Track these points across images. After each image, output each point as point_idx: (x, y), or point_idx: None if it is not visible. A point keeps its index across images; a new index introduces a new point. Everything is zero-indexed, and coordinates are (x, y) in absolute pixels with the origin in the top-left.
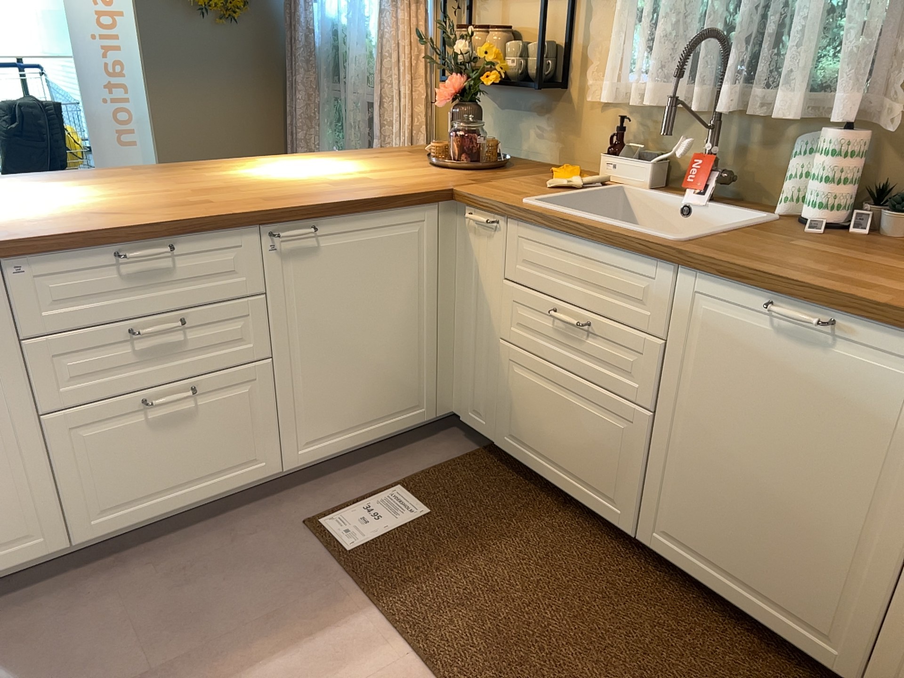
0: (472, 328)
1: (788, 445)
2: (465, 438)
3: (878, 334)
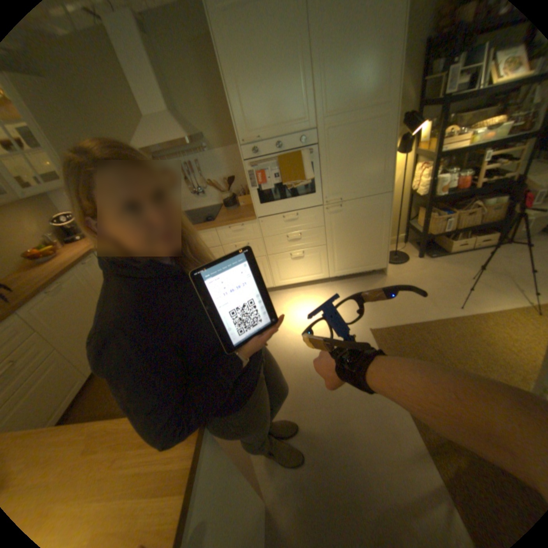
0: None
1: (77, 312)
2: None
3: (63, 278)
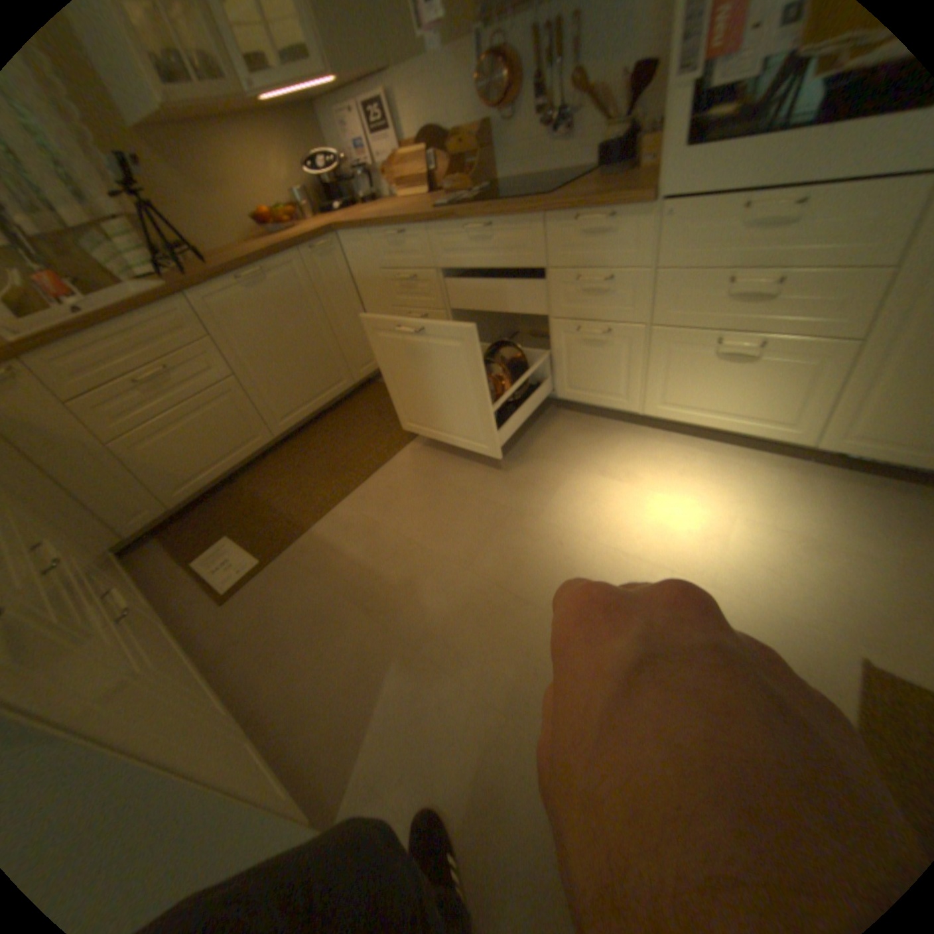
0: (66, 470)
1: (282, 328)
2: (134, 551)
3: (271, 260)
